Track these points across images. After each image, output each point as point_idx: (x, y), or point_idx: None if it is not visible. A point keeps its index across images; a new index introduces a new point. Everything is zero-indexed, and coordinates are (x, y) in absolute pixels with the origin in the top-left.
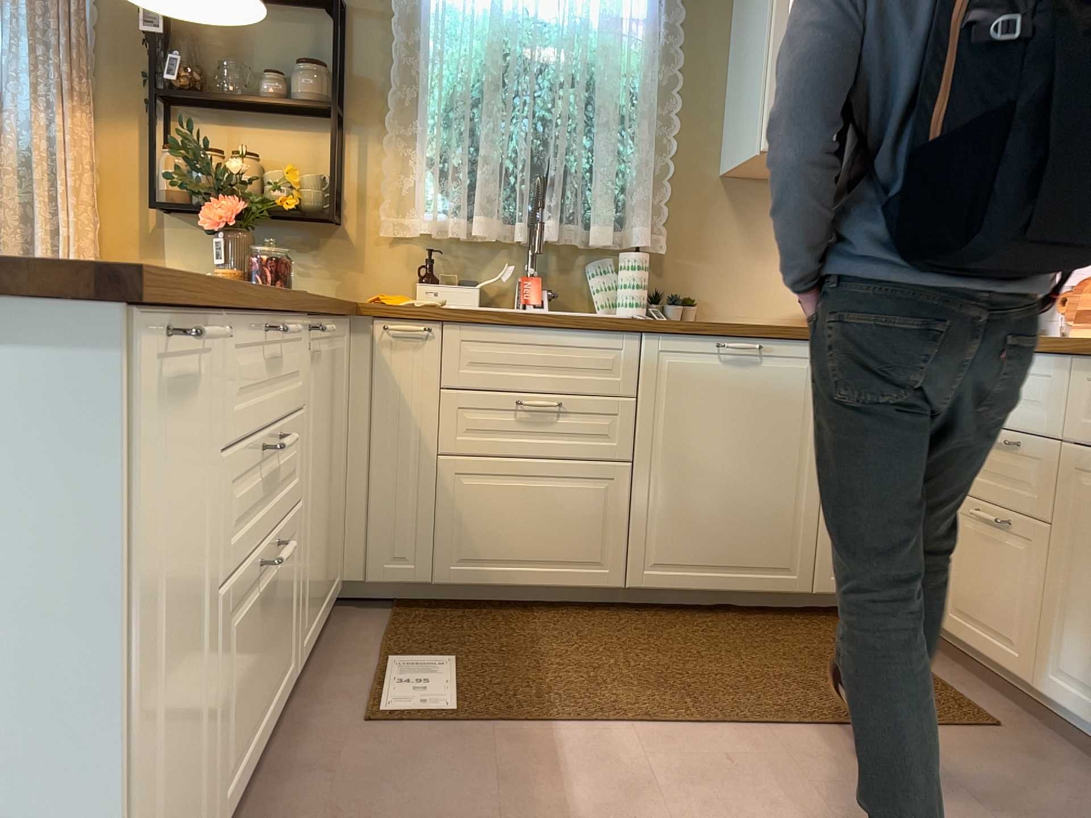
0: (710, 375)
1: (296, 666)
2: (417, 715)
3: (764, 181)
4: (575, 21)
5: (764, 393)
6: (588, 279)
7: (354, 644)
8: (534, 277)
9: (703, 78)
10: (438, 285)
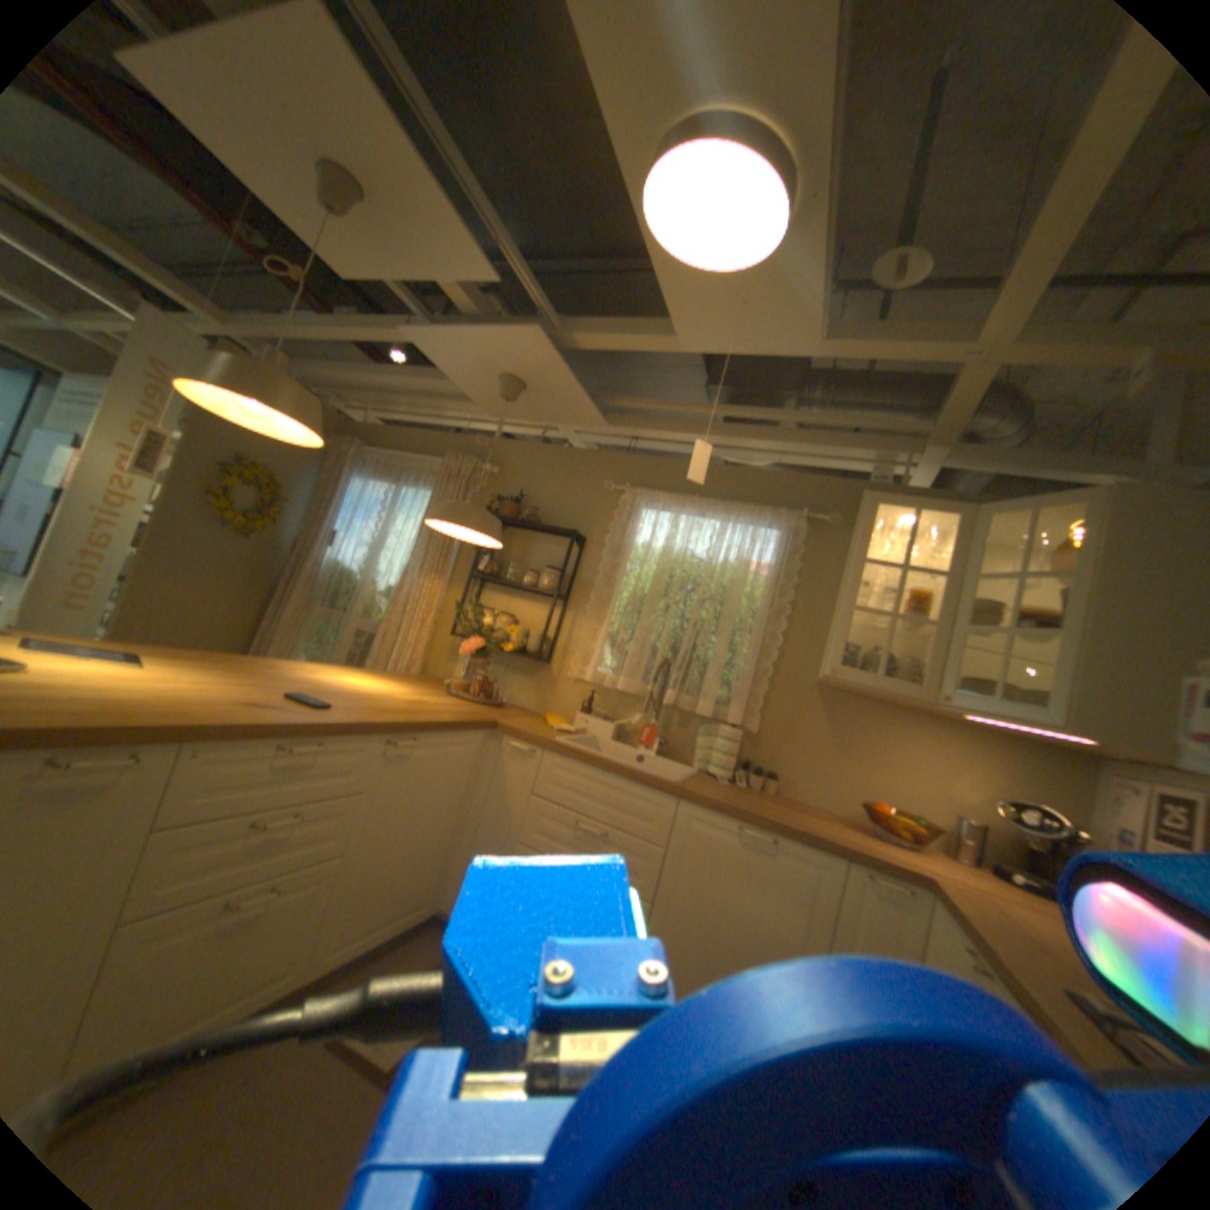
0: (726, 852)
1: (310, 975)
2: (364, 1059)
3: (853, 697)
4: (721, 561)
5: (774, 887)
6: (697, 739)
7: (407, 967)
8: (657, 728)
9: (812, 610)
10: (588, 717)
